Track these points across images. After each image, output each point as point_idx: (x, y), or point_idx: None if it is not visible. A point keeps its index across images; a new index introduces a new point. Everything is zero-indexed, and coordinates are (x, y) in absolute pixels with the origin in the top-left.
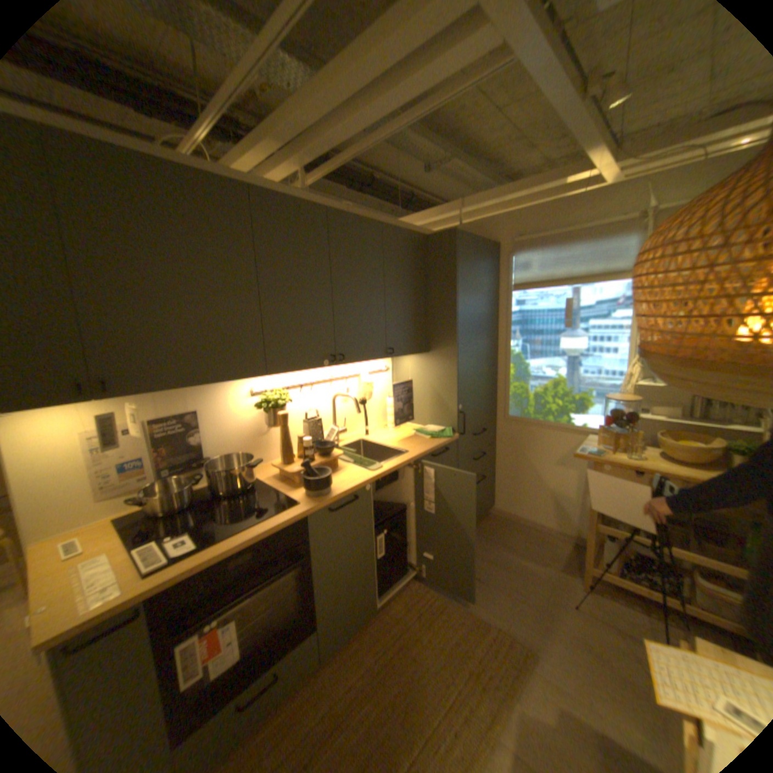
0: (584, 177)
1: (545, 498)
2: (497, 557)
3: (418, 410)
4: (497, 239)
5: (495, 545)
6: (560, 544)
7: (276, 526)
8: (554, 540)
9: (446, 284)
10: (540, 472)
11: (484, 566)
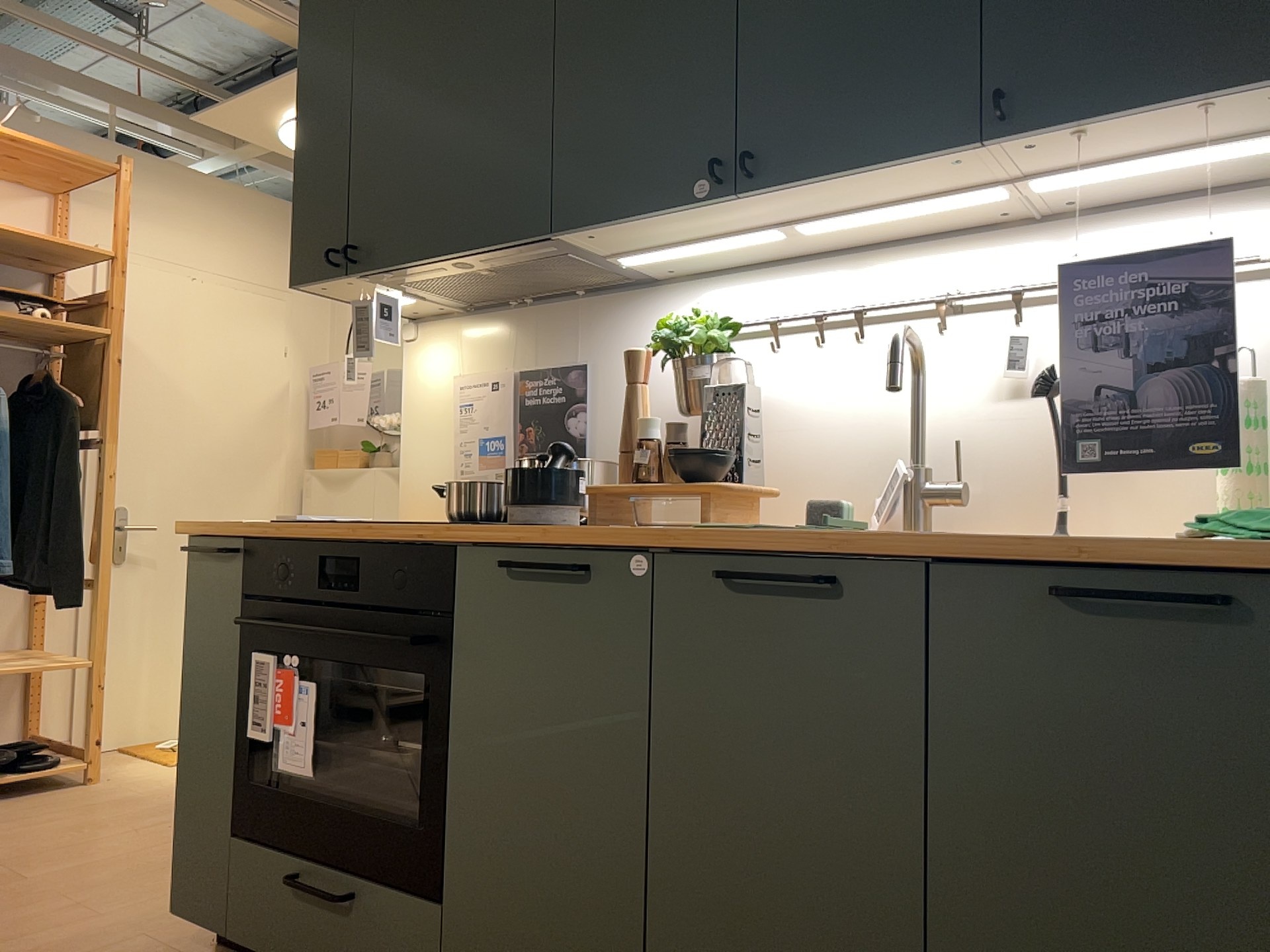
0: None
1: None
2: None
3: None
4: None
5: None
6: None
7: (404, 535)
8: None
9: None
10: None
11: None
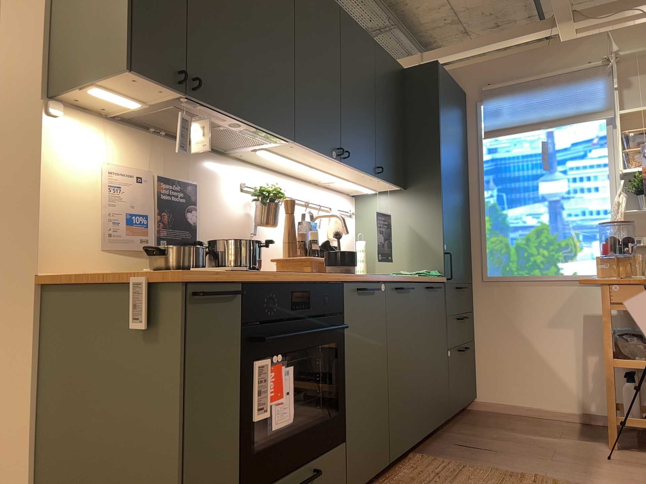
0: (543, 37)
1: (540, 370)
2: (500, 434)
3: (393, 257)
4: (462, 91)
5: (491, 427)
6: (565, 423)
7: (323, 279)
8: (557, 421)
9: (427, 115)
10: (530, 339)
11: (489, 440)
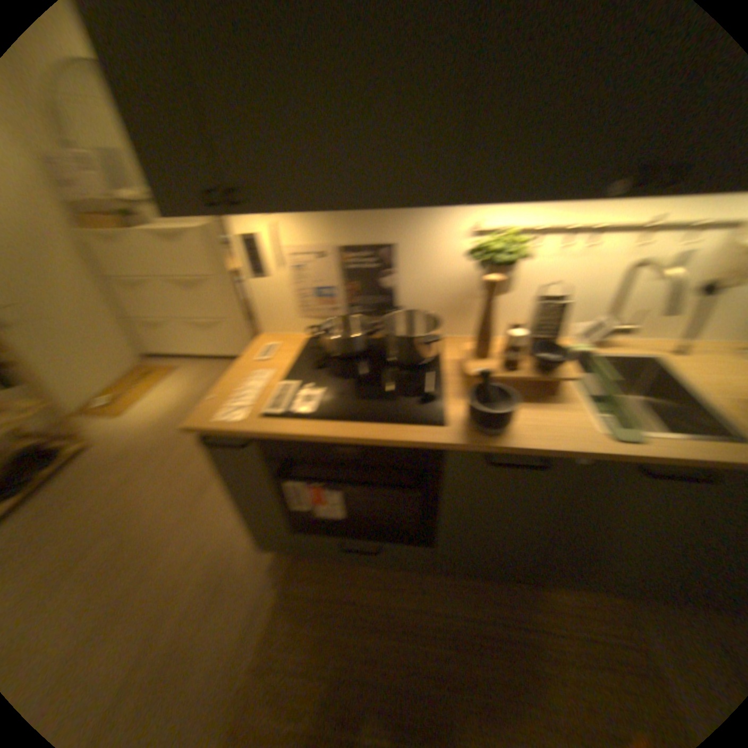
0: None
1: None
2: None
3: None
4: None
5: None
6: None
7: (402, 438)
8: None
9: None
10: None
11: None
